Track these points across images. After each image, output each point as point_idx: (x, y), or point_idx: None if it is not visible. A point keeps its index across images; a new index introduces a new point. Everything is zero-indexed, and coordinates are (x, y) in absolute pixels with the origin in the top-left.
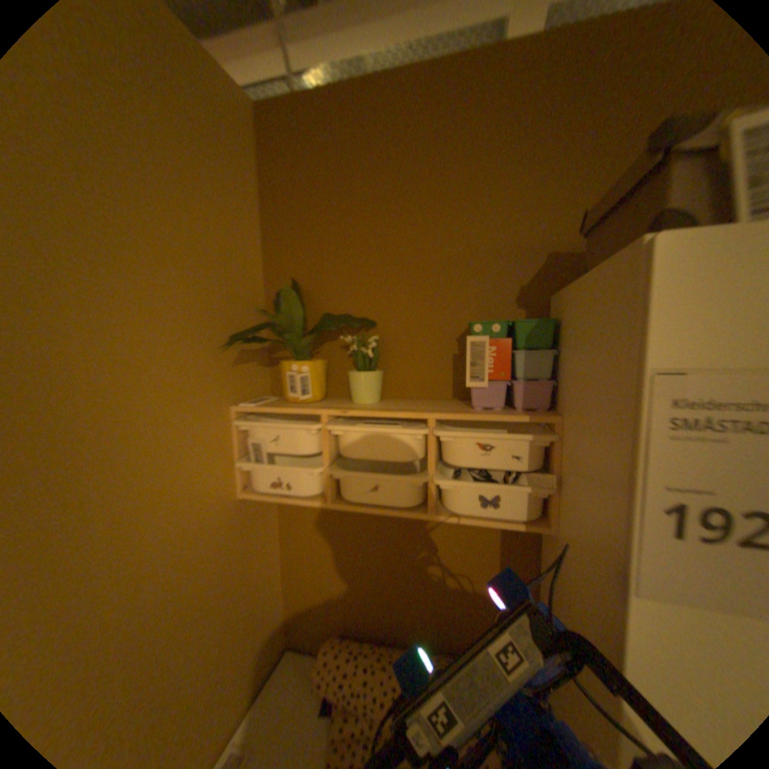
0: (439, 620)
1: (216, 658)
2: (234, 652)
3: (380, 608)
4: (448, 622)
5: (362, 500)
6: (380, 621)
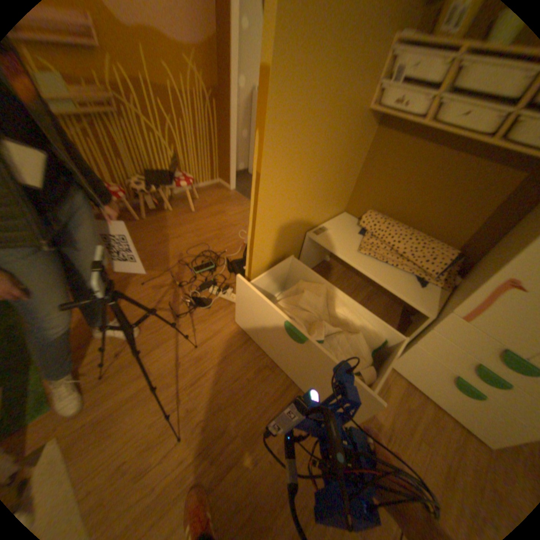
0: (438, 220)
1: (331, 186)
2: (335, 191)
3: (406, 205)
4: (443, 222)
5: (449, 122)
6: (402, 211)
